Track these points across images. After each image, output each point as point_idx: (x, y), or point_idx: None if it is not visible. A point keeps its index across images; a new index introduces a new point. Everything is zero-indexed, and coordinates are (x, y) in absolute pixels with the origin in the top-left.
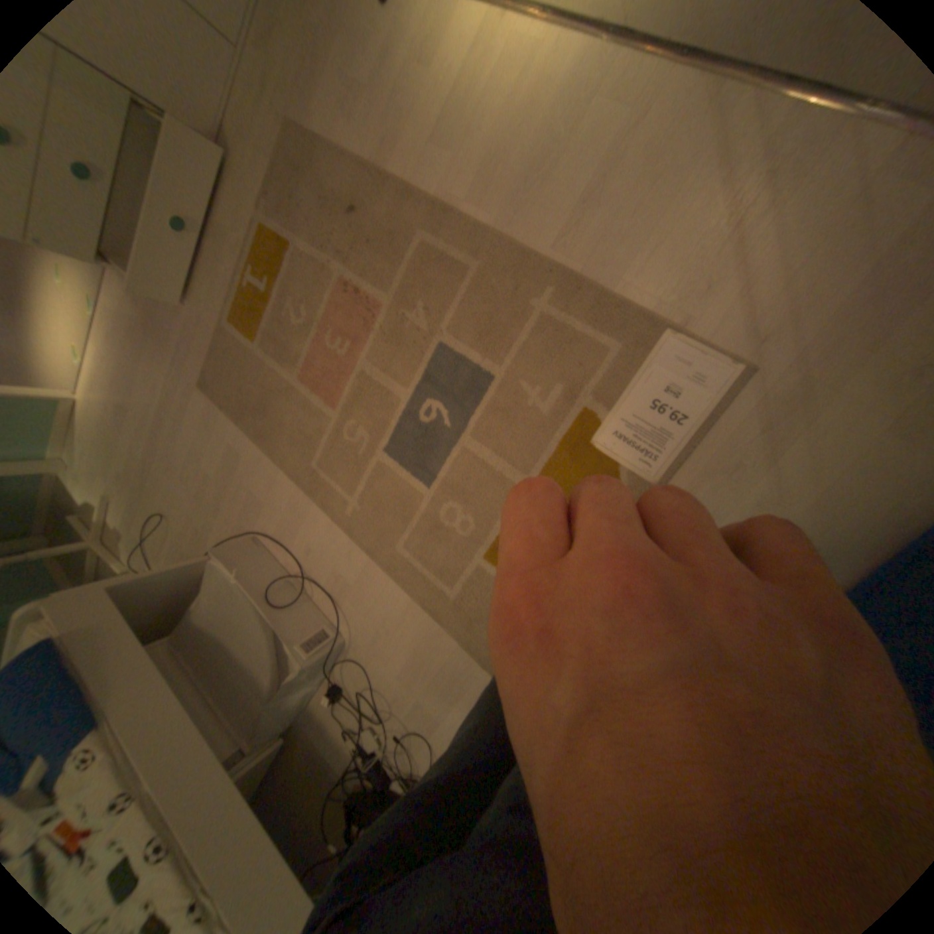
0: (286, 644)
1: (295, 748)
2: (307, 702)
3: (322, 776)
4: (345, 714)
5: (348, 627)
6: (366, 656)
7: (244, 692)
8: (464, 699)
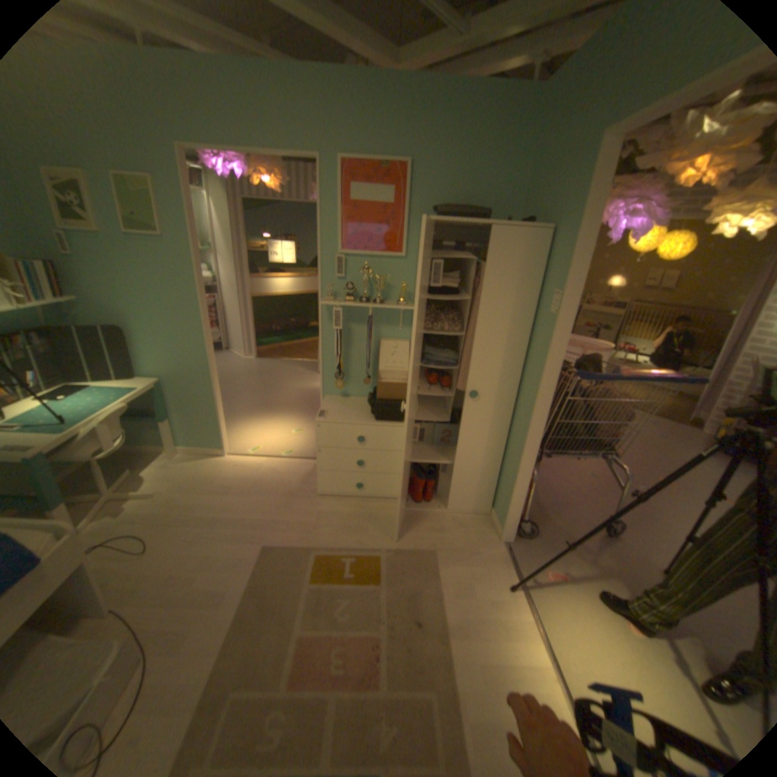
0: None
1: None
2: None
3: None
4: None
5: None
6: None
7: None
8: None
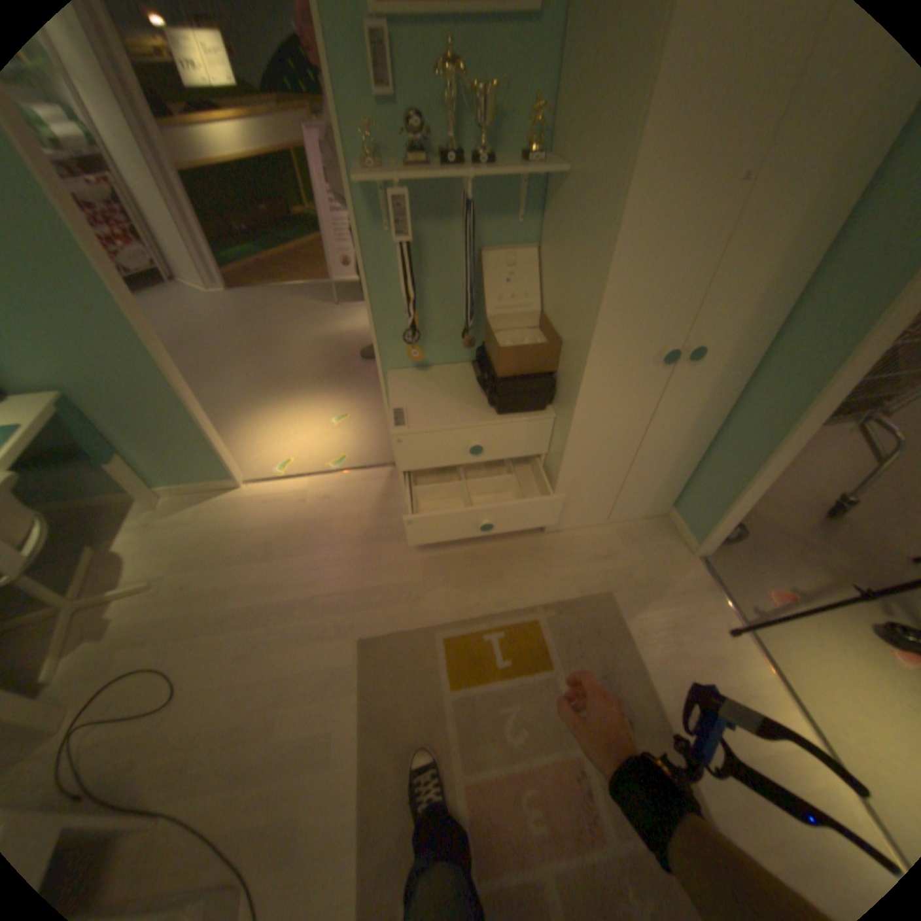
0: None
1: None
2: None
3: None
4: None
5: None
6: None
7: None
8: None
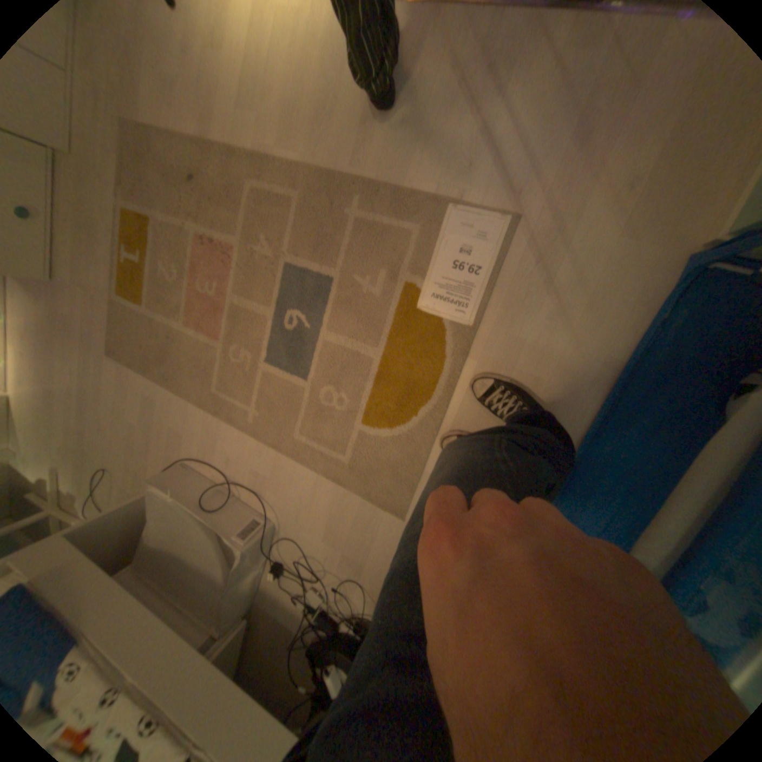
0: (224, 536)
1: (258, 623)
2: (257, 582)
3: (285, 638)
4: (290, 582)
5: (274, 511)
6: (293, 530)
7: (204, 589)
8: (377, 539)
